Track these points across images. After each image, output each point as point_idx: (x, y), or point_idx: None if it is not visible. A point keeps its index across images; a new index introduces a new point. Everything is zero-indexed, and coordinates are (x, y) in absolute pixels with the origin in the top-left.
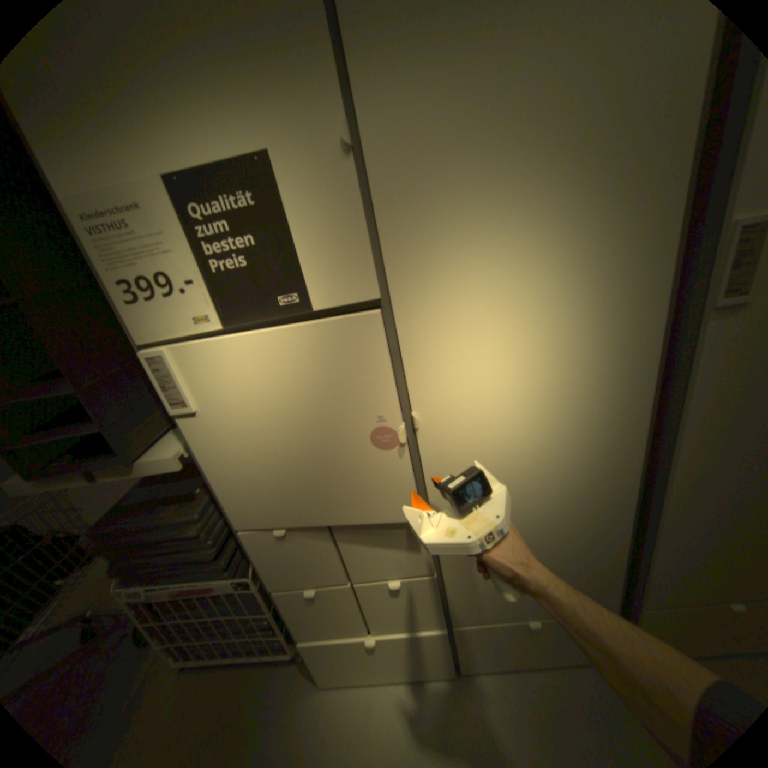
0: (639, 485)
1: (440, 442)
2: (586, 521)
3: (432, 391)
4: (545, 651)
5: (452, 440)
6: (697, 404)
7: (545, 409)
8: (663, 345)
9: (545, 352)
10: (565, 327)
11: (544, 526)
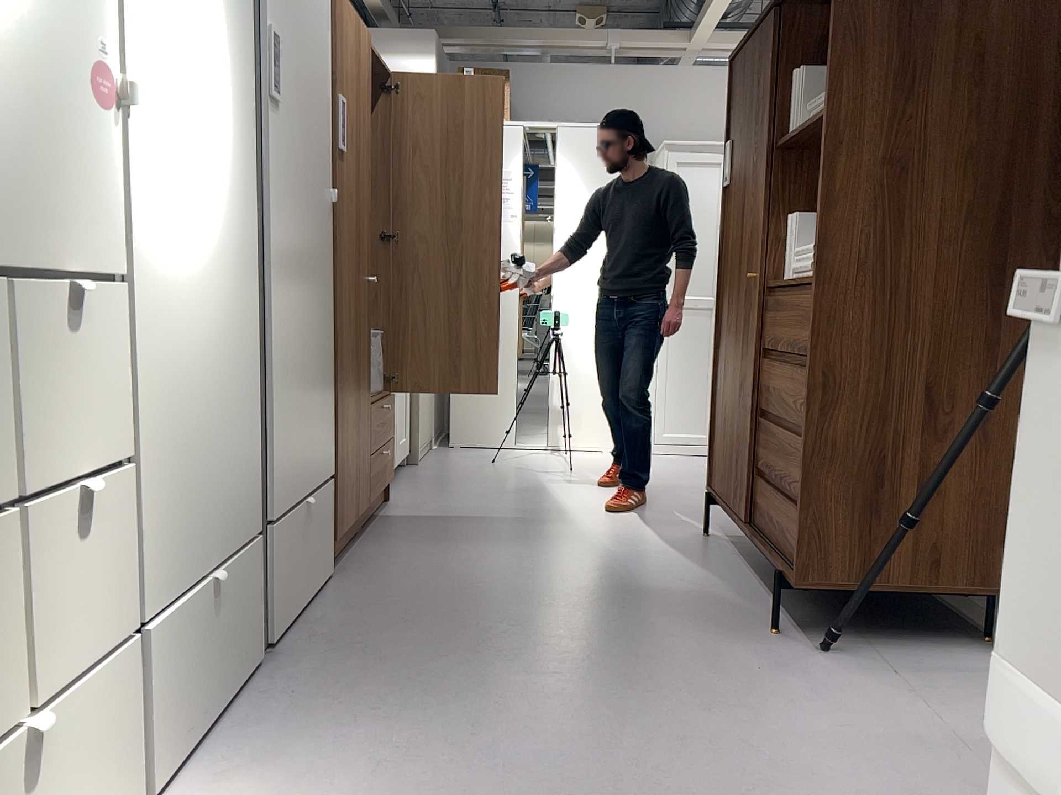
0: (251, 301)
1: (139, 150)
2: (233, 347)
3: (136, 56)
4: (220, 652)
5: (148, 153)
6: (269, 198)
7: (206, 150)
8: (241, 129)
9: (204, 71)
10: (213, 52)
11: (210, 350)
